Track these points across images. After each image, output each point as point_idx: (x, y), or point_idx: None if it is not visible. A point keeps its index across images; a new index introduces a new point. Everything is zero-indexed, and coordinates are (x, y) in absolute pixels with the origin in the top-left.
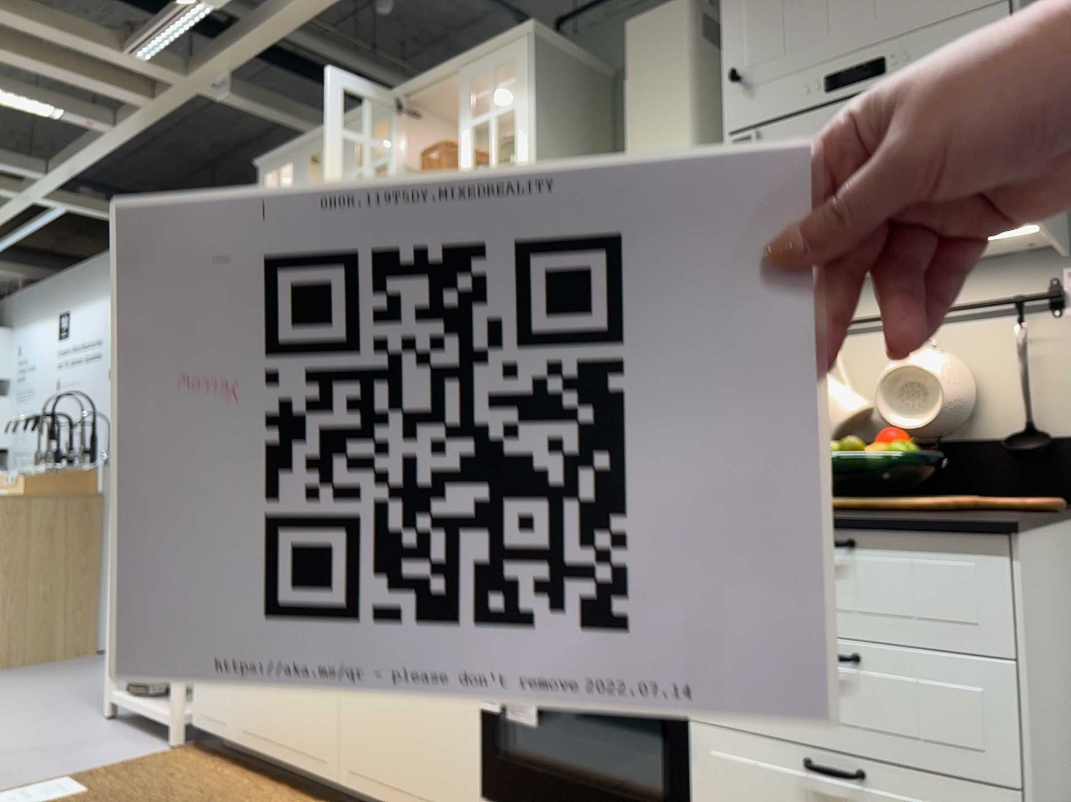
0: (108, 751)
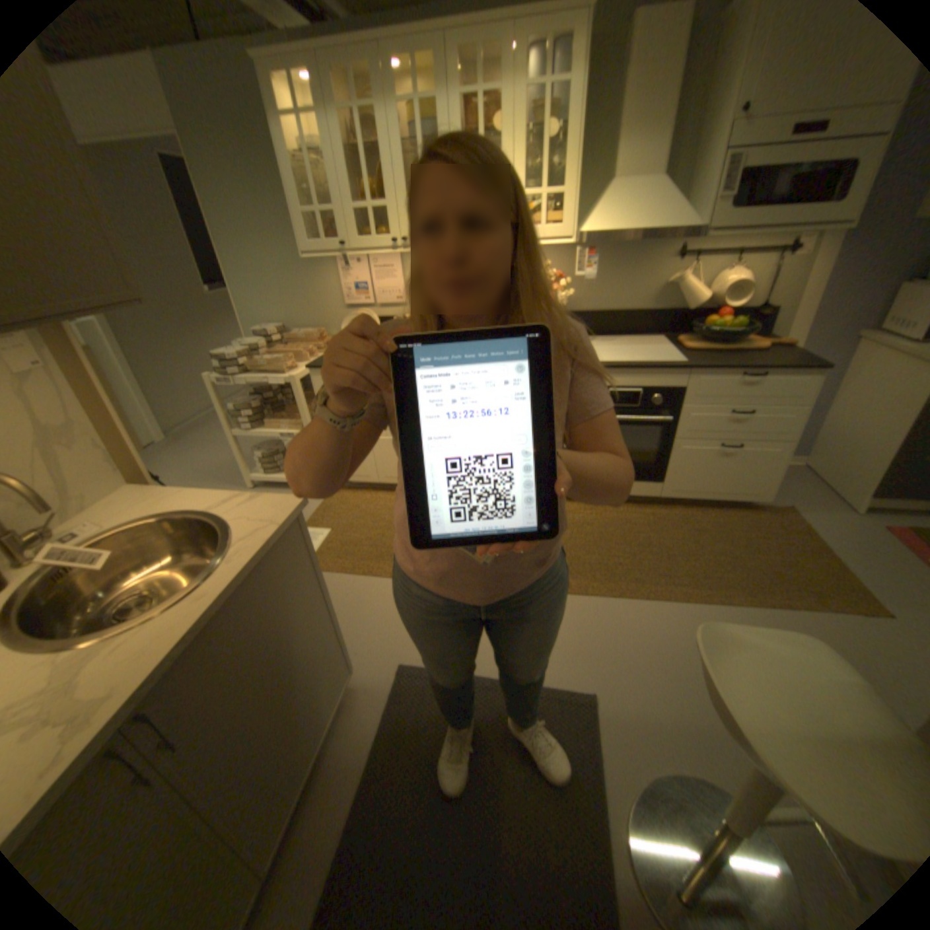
0: None
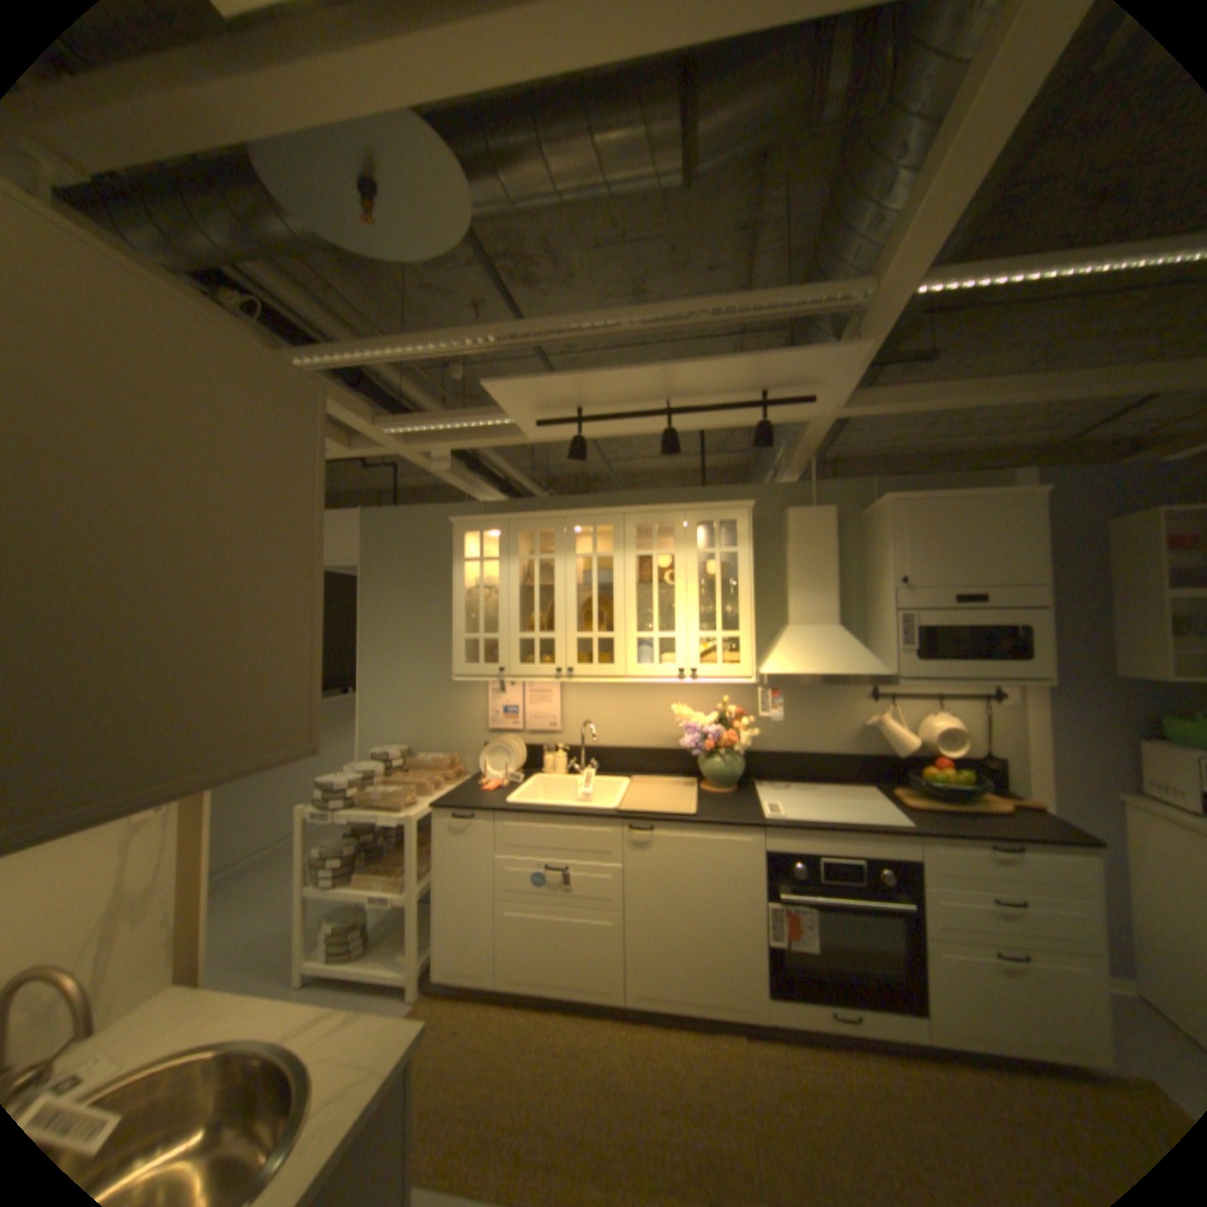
0: None
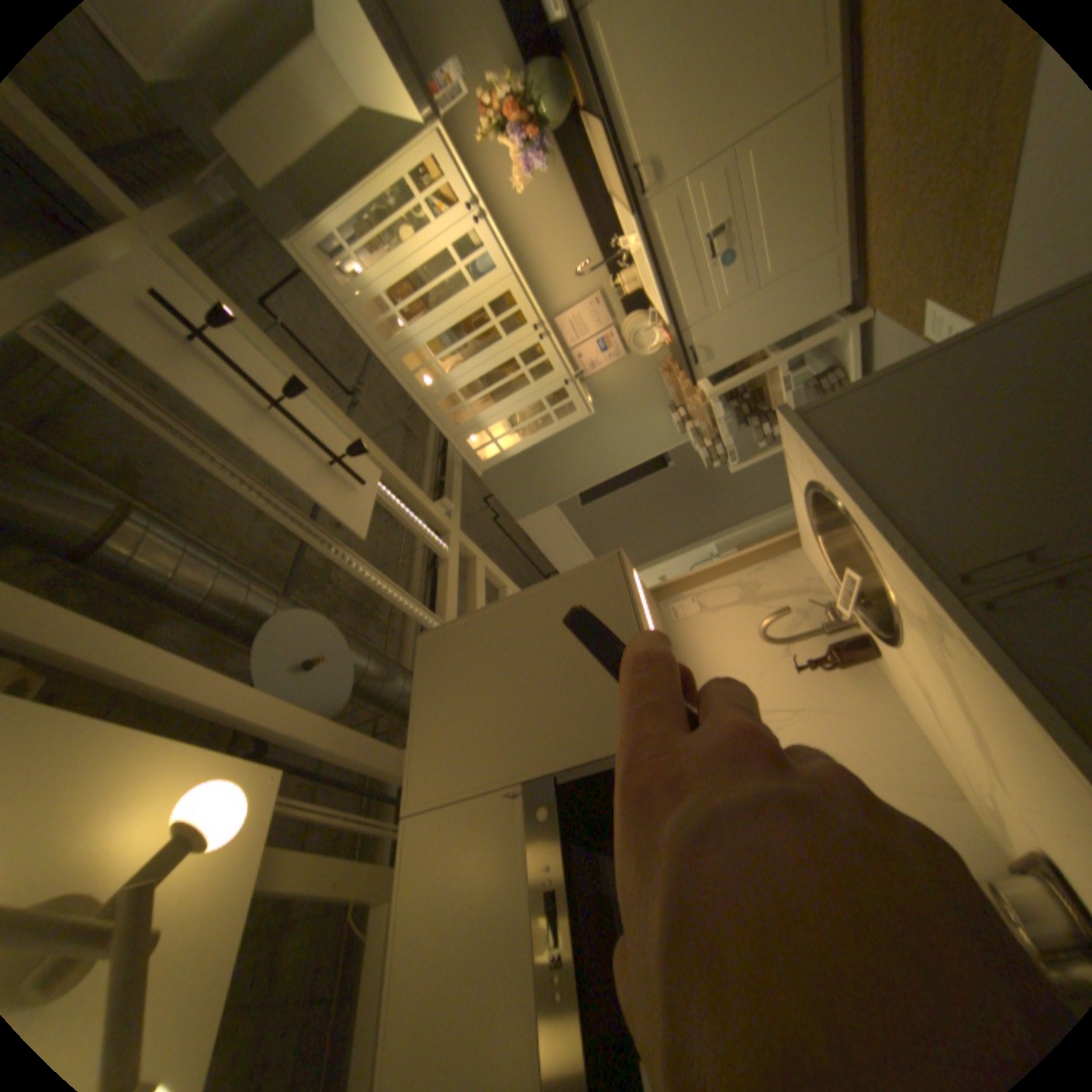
0: (898, 350)
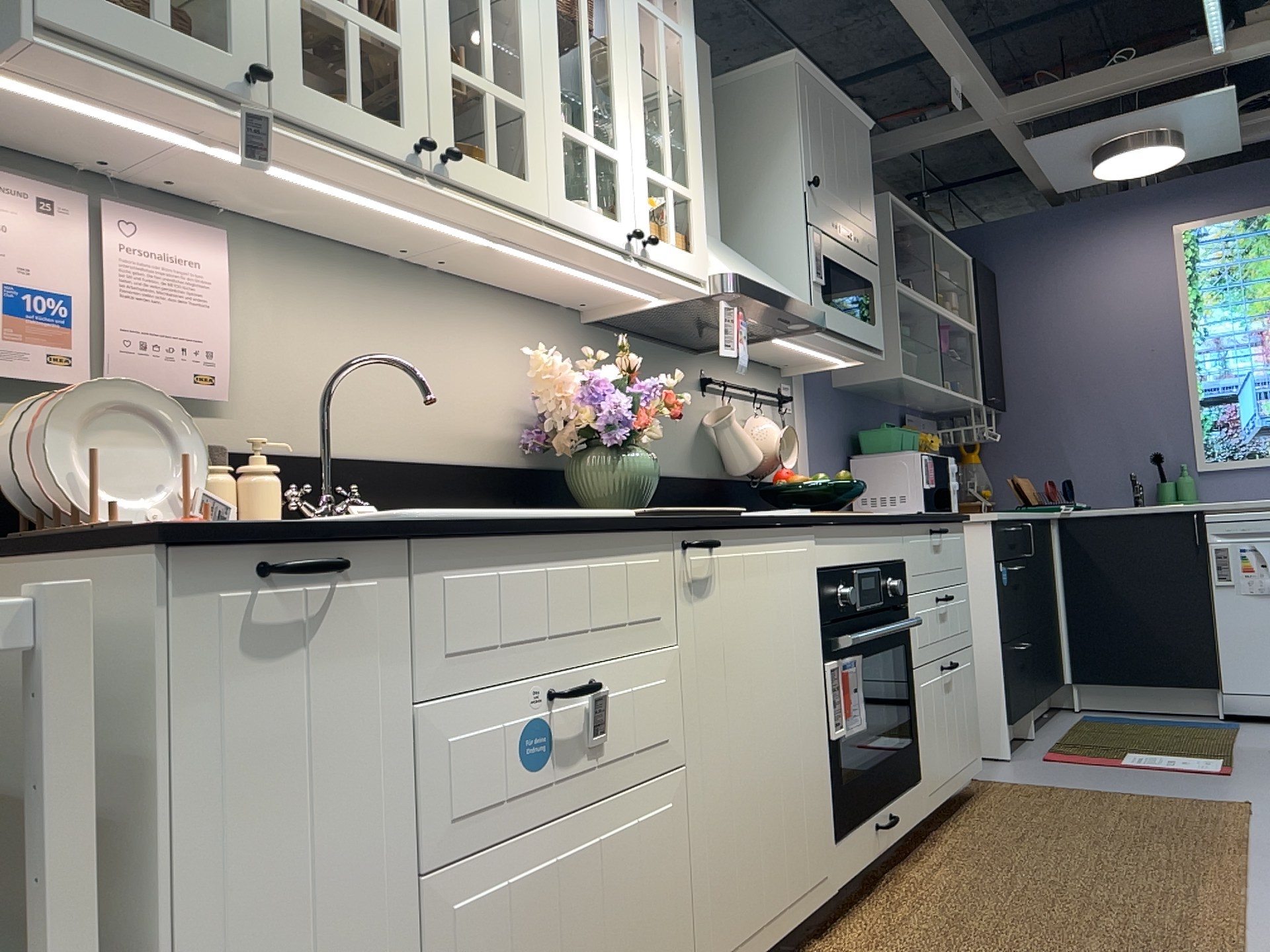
0: None
